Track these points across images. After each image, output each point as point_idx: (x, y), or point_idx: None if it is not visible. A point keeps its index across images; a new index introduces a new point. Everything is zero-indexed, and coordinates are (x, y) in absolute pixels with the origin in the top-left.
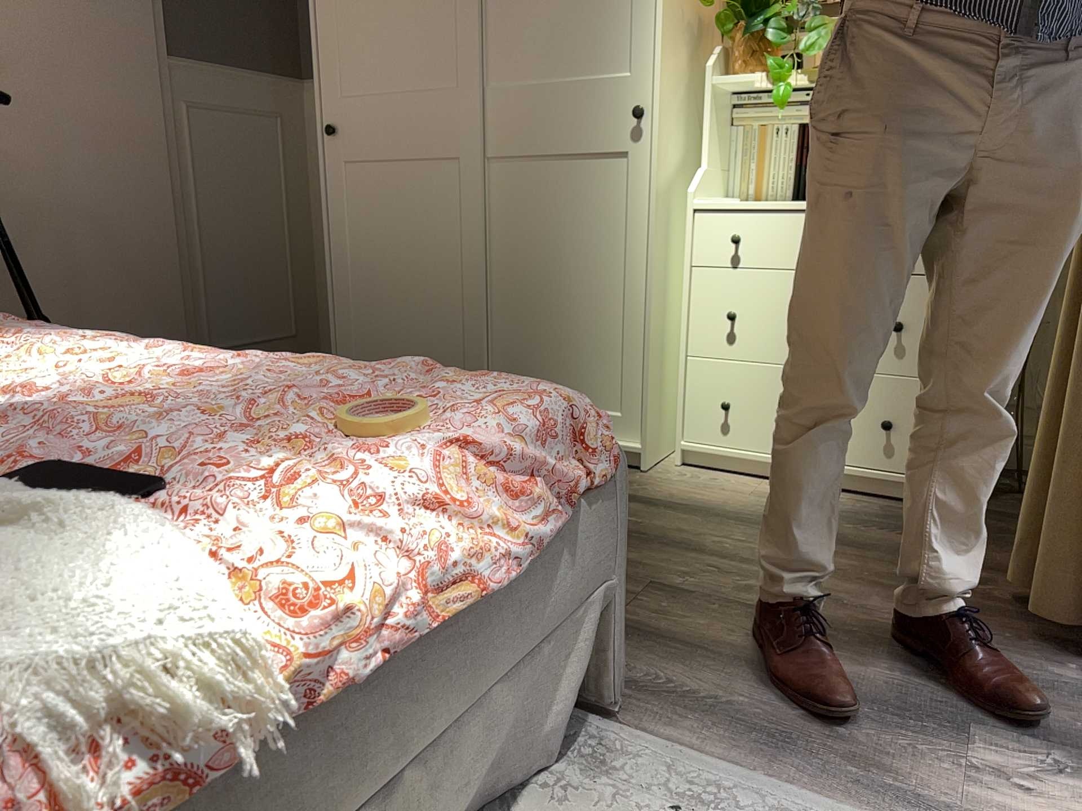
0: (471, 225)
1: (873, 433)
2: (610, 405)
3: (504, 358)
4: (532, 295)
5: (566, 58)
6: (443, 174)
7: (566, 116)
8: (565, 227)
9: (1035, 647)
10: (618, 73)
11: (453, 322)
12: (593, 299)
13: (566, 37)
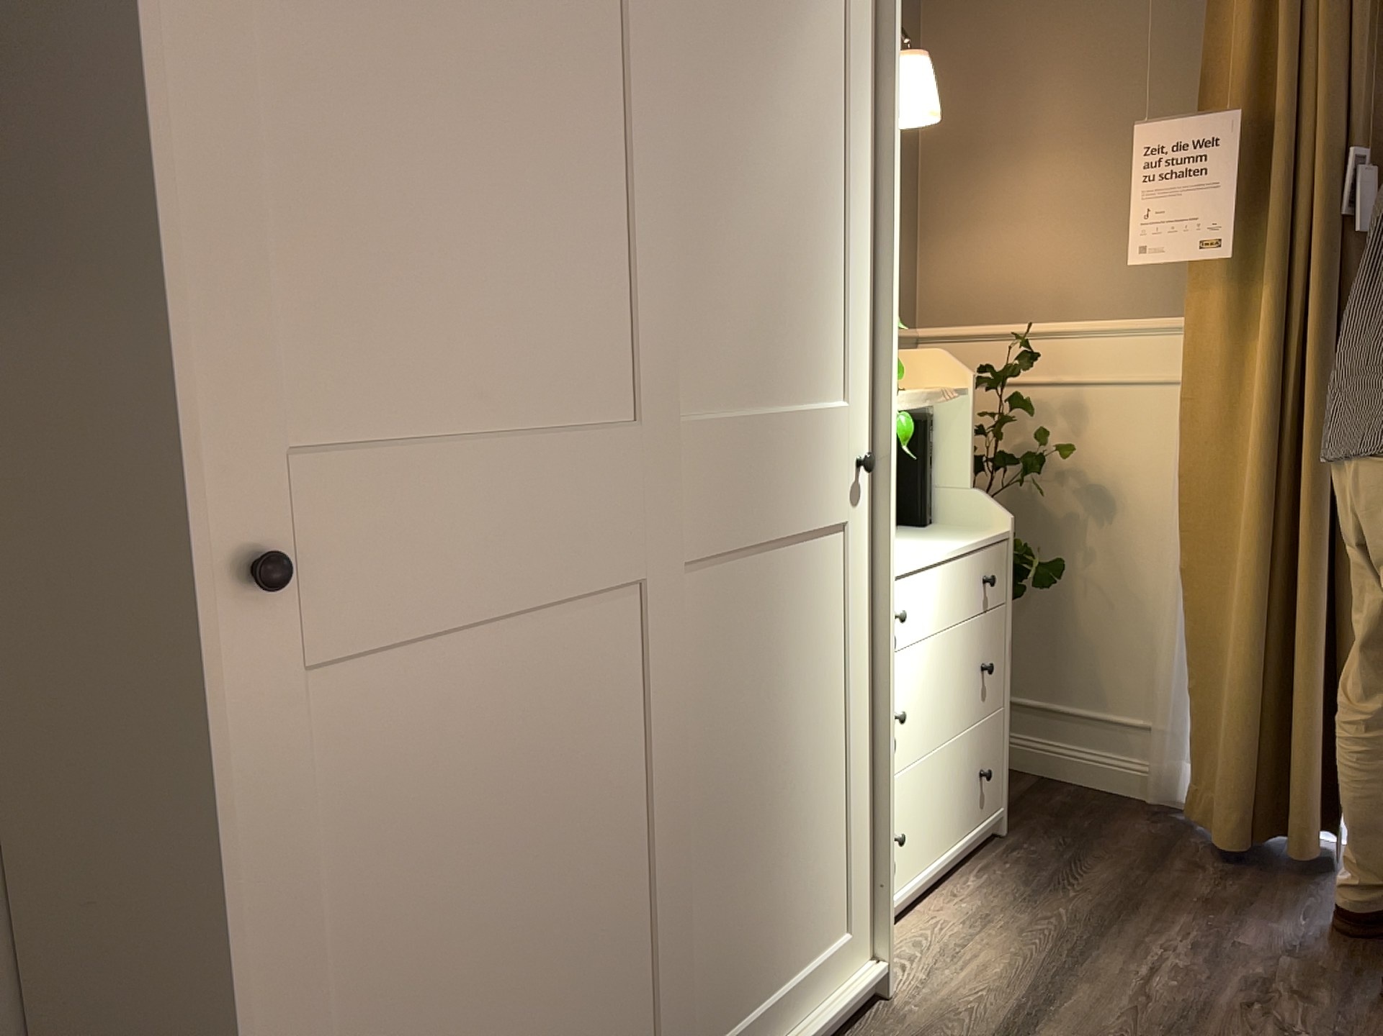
0: (669, 722)
1: (976, 789)
2: (836, 930)
3: (701, 970)
4: (741, 813)
5: (780, 368)
6: (604, 624)
7: (785, 470)
8: (782, 665)
9: (1313, 882)
10: (838, 399)
11: (630, 964)
12: (815, 772)
13: (780, 334)
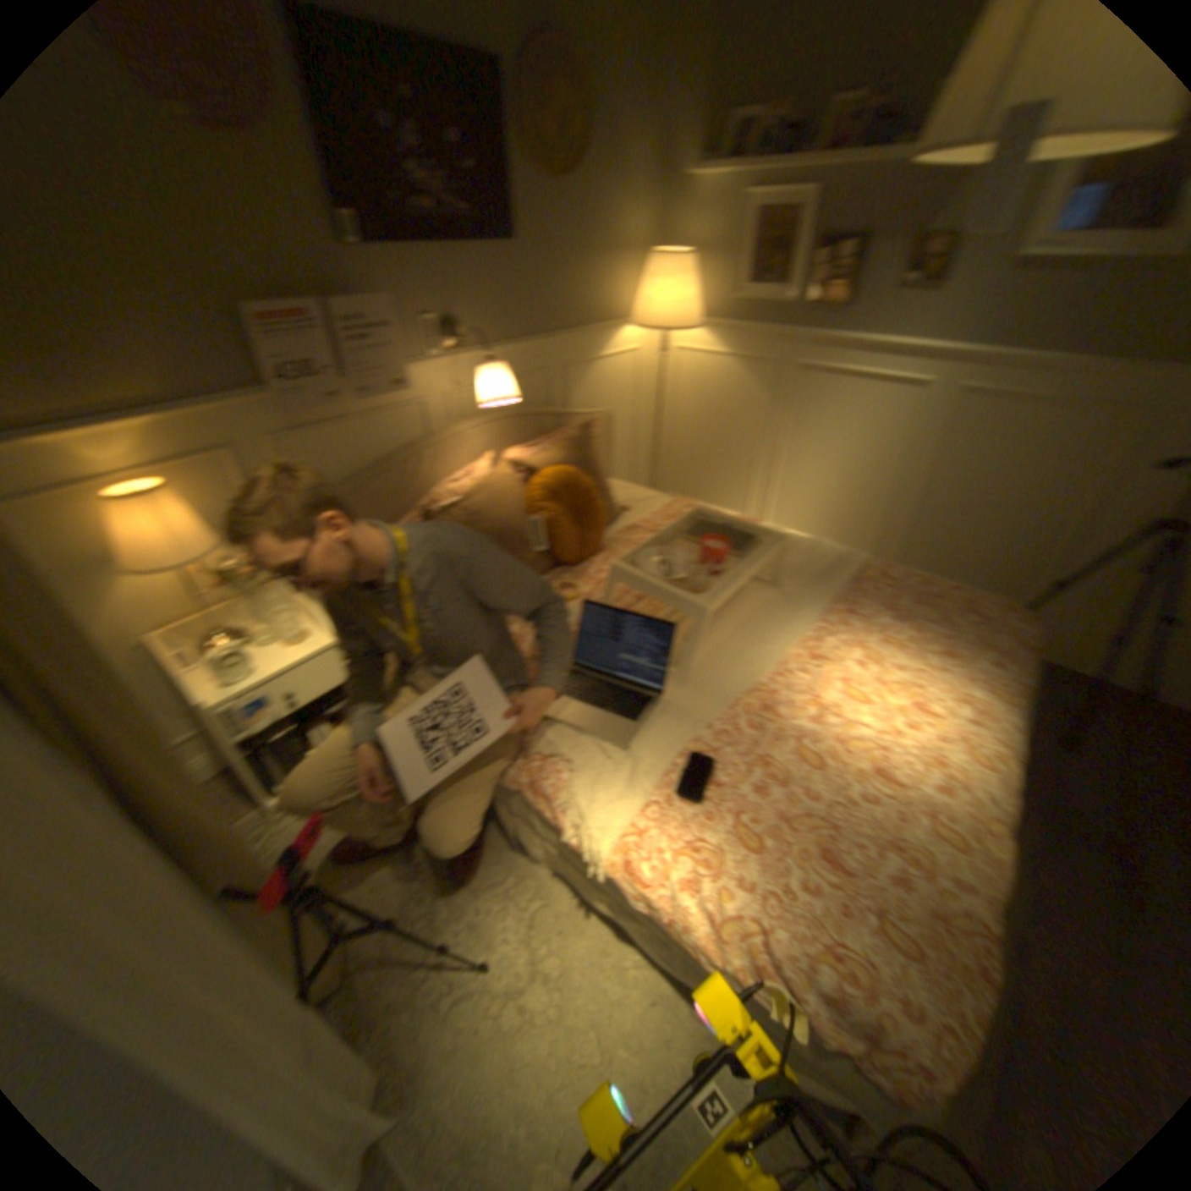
0: None
1: None
2: None
3: None
4: None
5: None
6: None
7: None
8: None
9: None
10: None
11: None
12: None
13: None
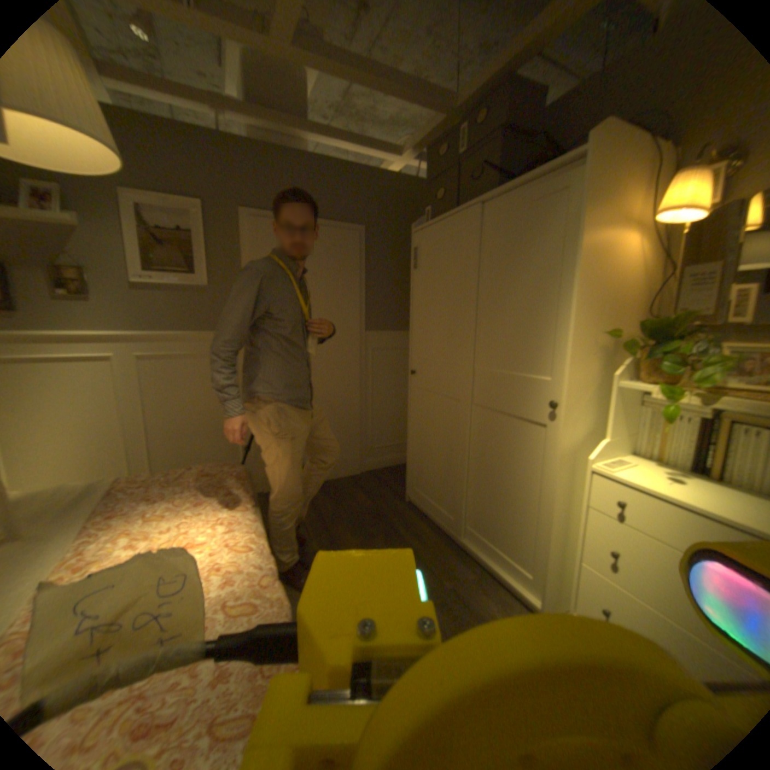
0: (463, 436)
1: None
2: (526, 567)
3: (474, 509)
4: (490, 483)
5: (516, 361)
6: (453, 405)
7: (513, 393)
8: (509, 454)
9: None
10: (545, 376)
11: (452, 480)
12: (521, 501)
13: (517, 350)
